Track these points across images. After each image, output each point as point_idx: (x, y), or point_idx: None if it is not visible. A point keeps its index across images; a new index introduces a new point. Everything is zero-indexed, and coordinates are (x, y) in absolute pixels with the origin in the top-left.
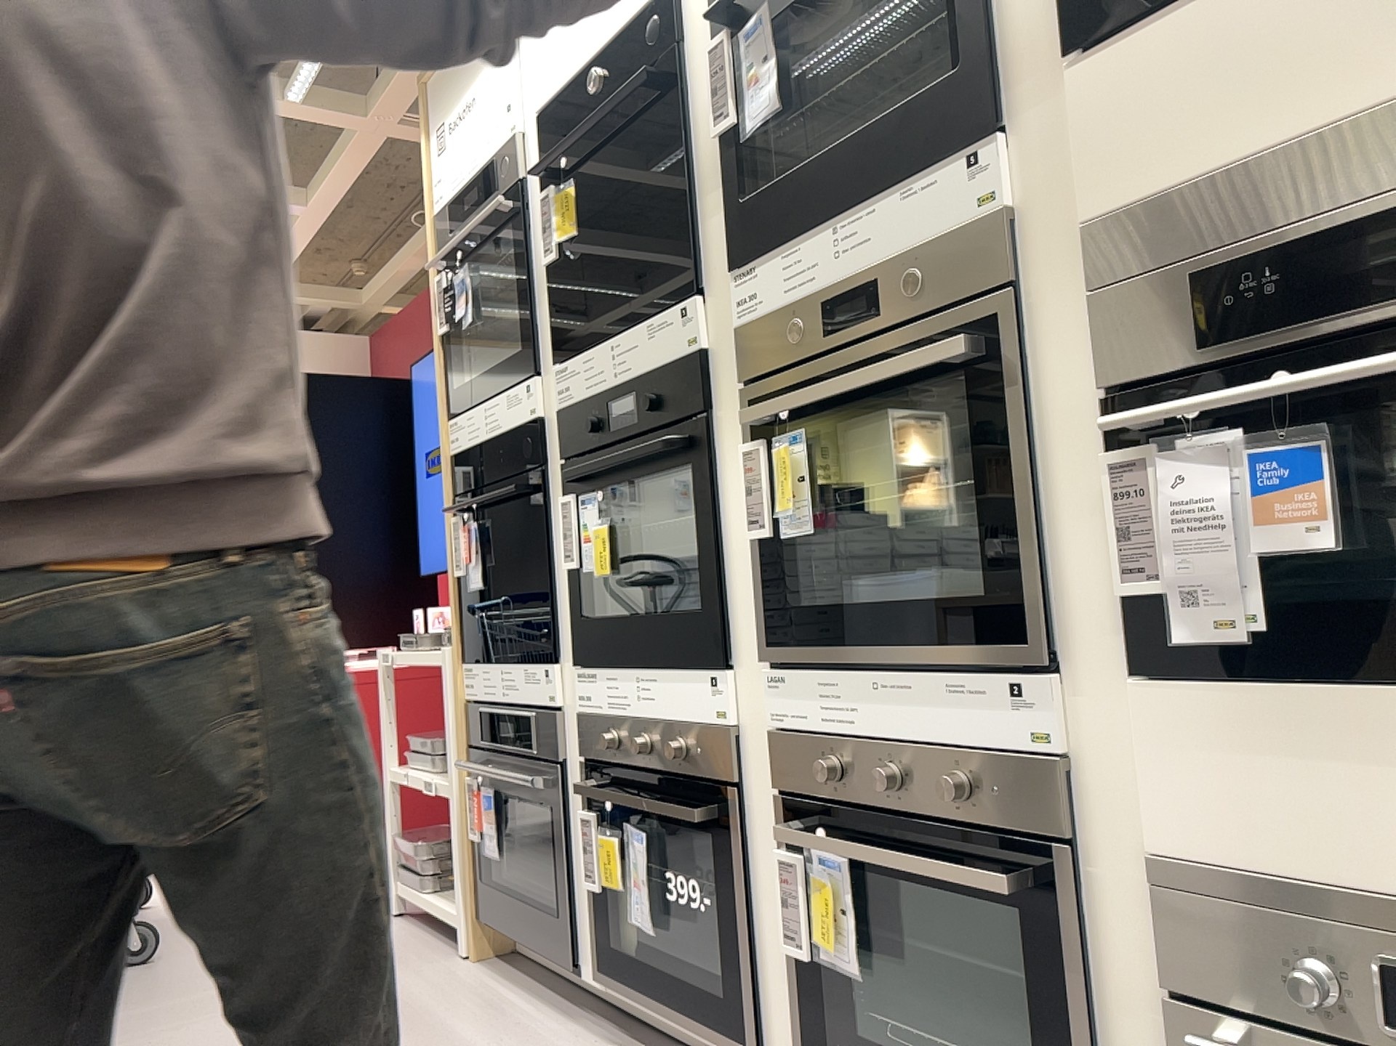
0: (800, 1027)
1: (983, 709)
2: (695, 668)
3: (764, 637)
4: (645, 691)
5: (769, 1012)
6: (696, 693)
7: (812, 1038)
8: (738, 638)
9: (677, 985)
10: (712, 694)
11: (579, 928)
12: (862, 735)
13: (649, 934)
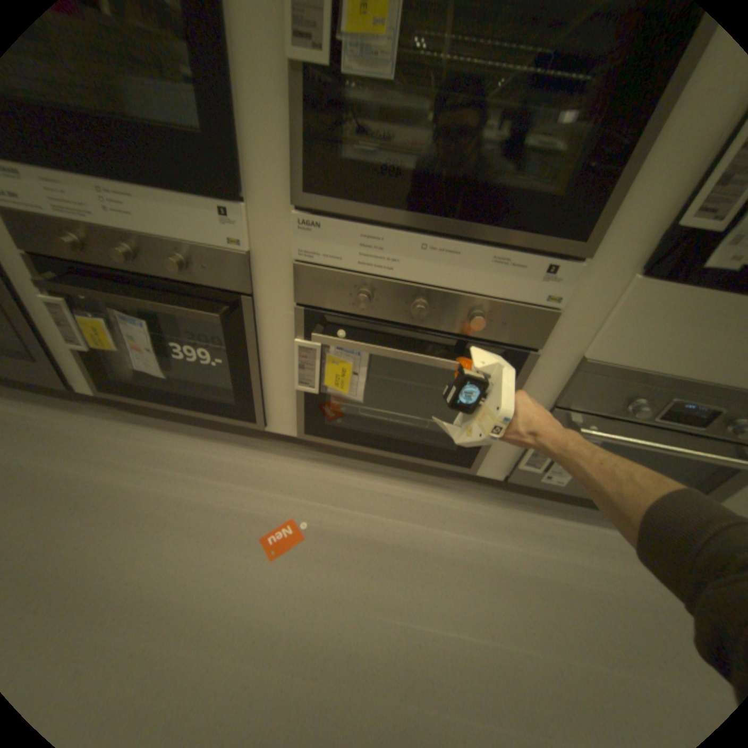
0: (297, 411)
1: (516, 273)
2: (192, 189)
3: (293, 177)
4: (116, 200)
5: (269, 404)
6: (196, 215)
7: (309, 417)
8: (250, 169)
9: (186, 395)
10: (220, 219)
11: (63, 365)
12: (394, 274)
13: (157, 374)
